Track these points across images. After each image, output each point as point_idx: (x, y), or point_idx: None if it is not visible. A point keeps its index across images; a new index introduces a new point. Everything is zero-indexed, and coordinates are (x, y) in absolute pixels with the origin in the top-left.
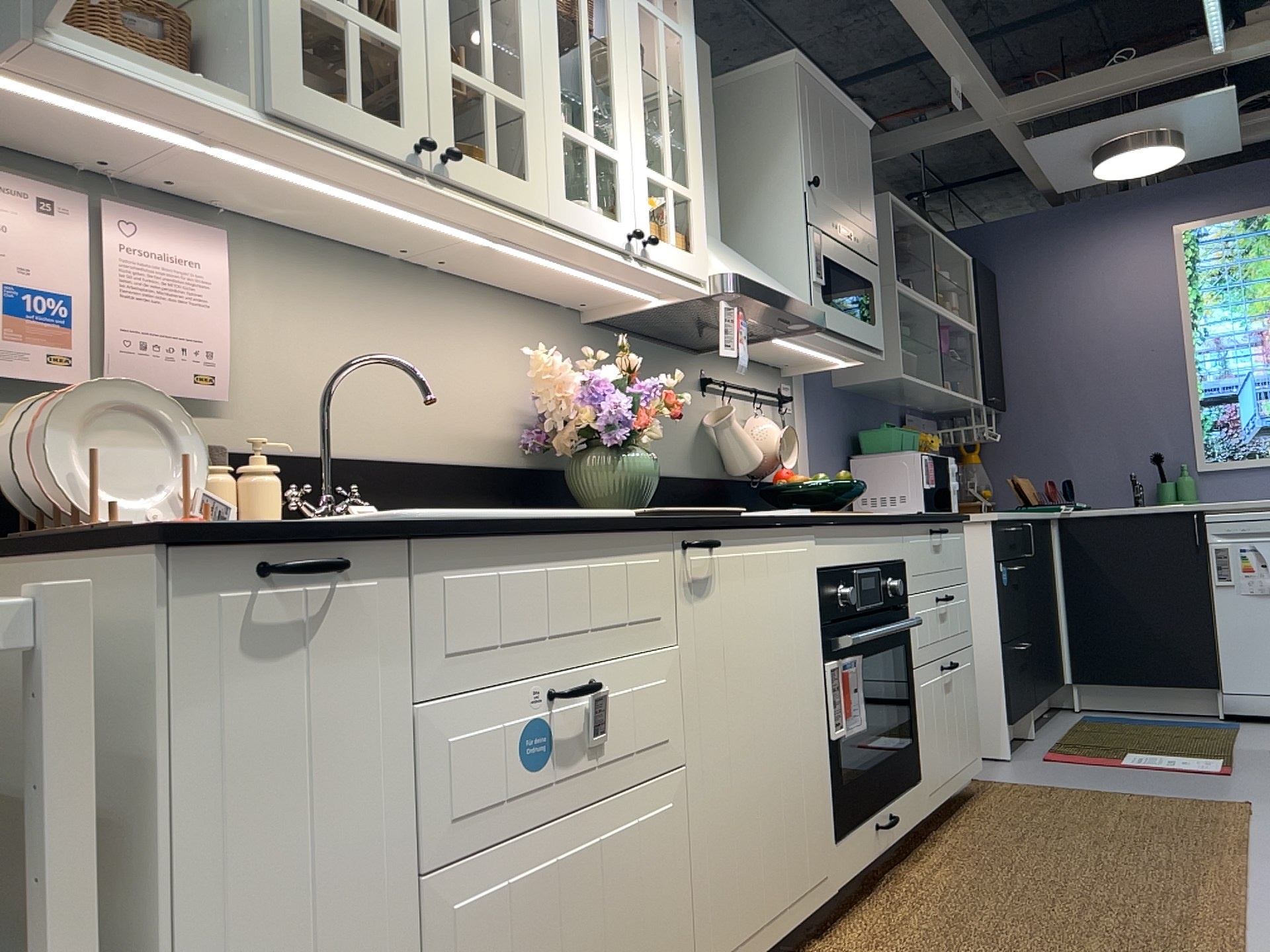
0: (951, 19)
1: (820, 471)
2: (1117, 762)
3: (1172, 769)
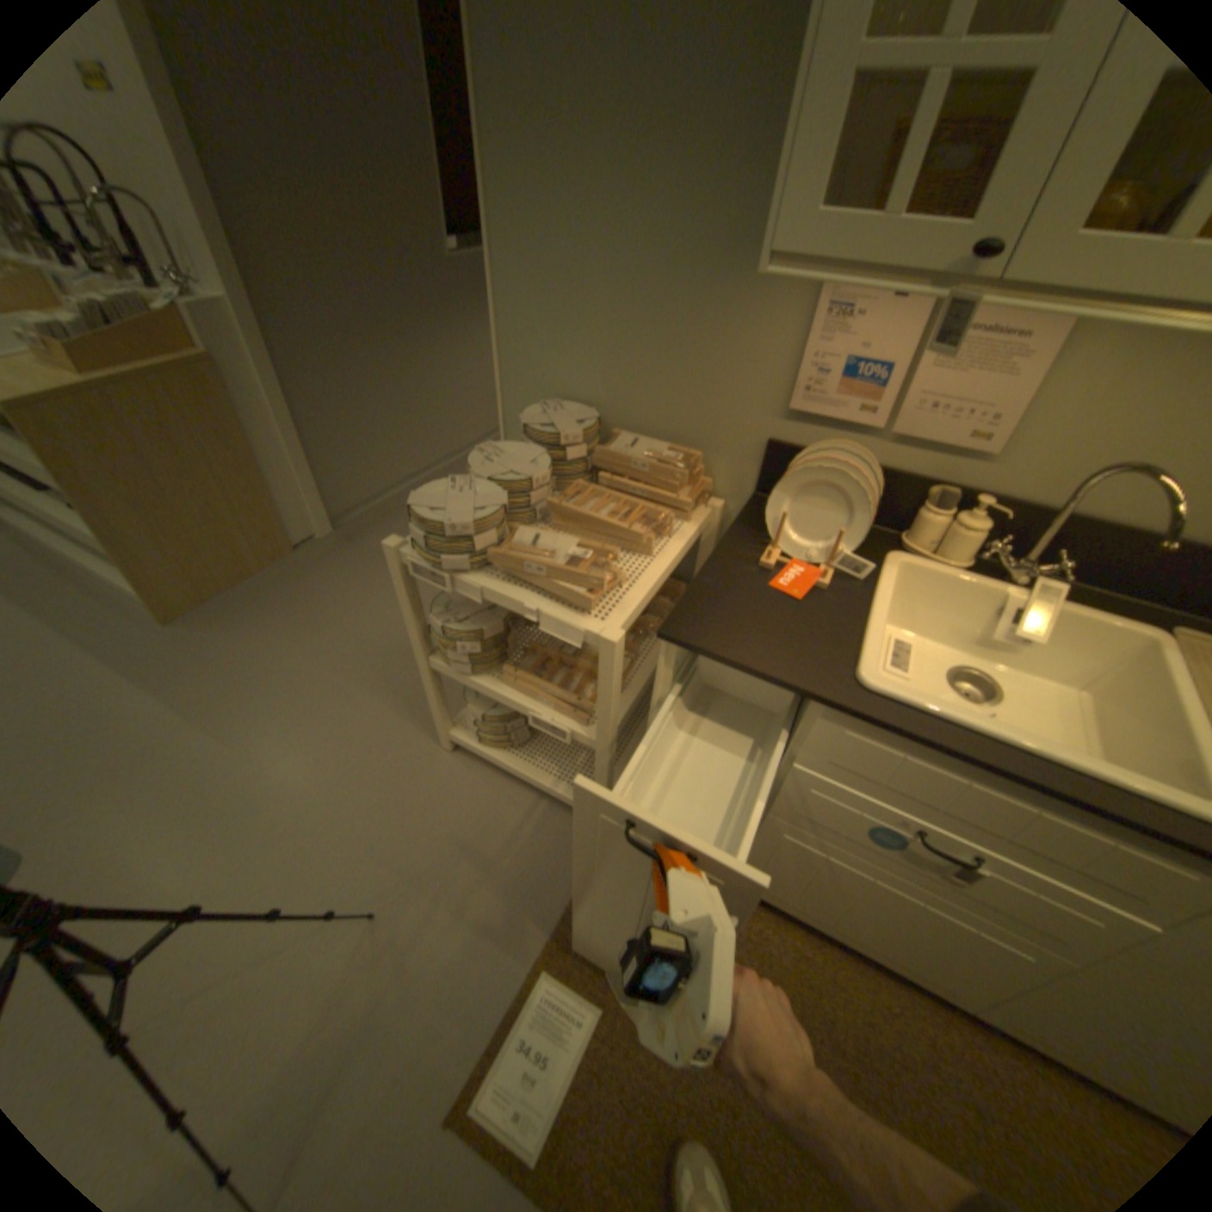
0: None
1: None
2: None
3: None
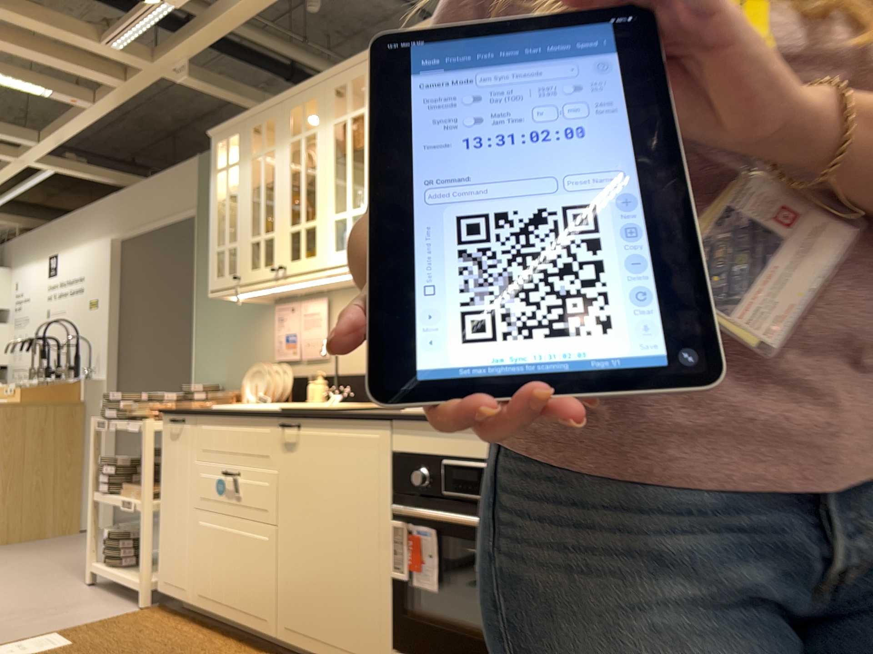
0: None
1: None
2: None
3: None
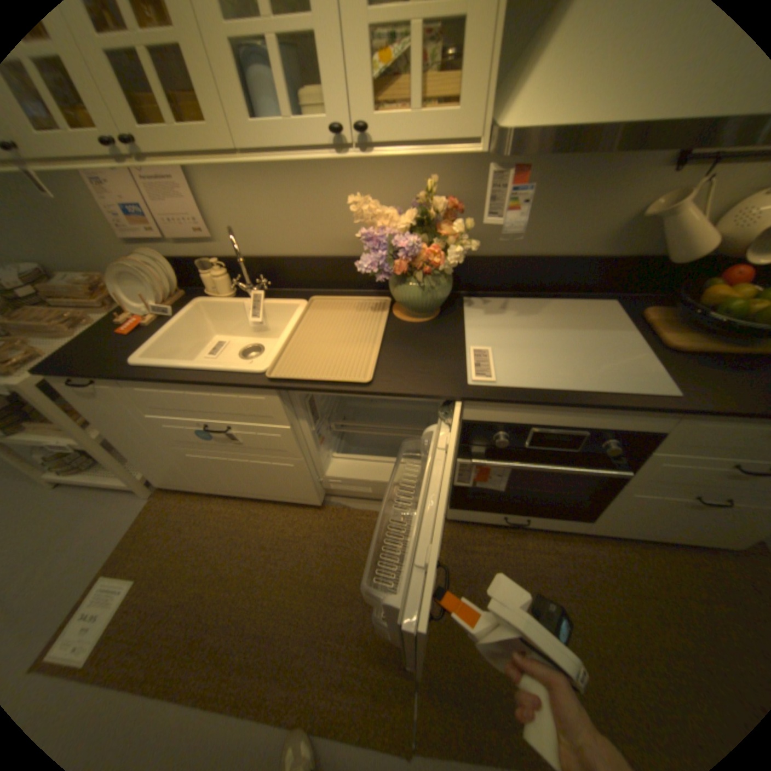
0: None
1: None
2: None
3: None
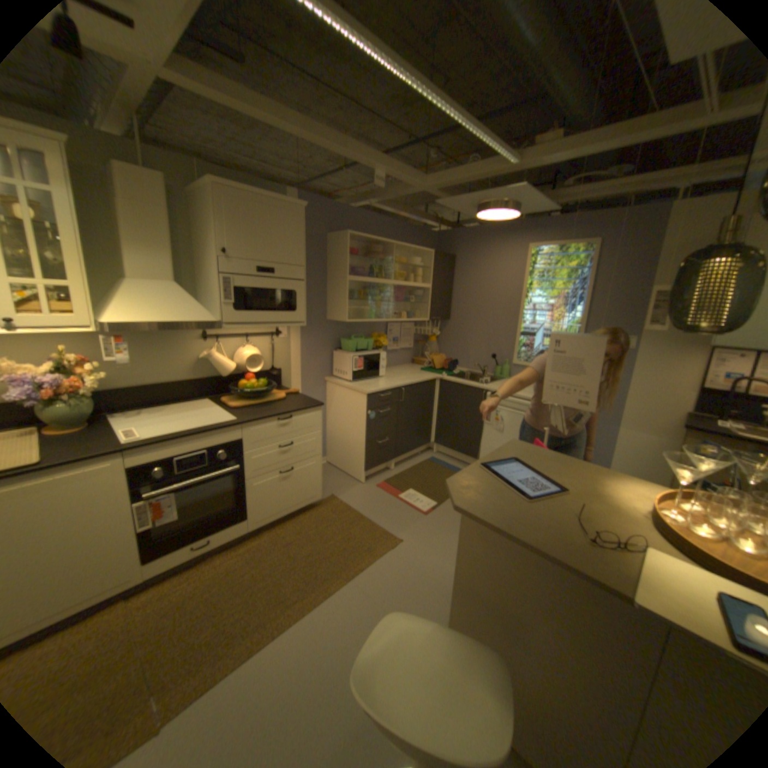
0: (351, 140)
1: (308, 359)
2: (397, 496)
3: (410, 506)
